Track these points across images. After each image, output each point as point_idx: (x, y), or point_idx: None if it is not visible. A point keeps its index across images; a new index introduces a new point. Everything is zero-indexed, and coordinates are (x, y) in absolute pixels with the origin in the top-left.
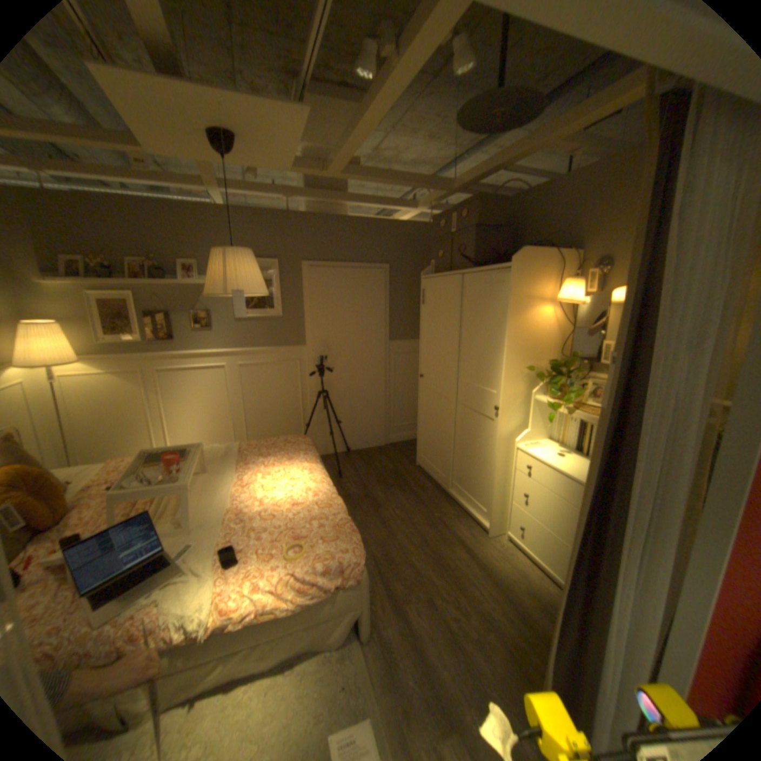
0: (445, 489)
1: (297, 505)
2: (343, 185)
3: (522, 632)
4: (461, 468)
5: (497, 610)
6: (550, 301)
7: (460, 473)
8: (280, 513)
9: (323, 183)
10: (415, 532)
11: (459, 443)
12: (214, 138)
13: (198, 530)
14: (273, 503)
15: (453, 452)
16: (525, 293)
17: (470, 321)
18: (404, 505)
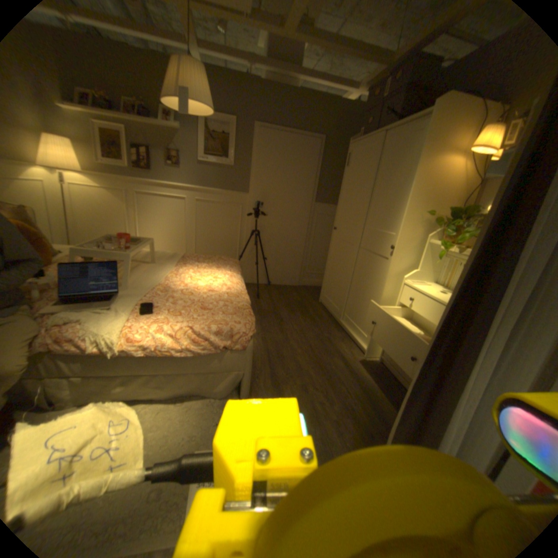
0: (337, 319)
1: (212, 290)
2: (300, 60)
3: (376, 424)
4: (353, 302)
5: (358, 405)
6: (465, 152)
7: (352, 306)
8: (198, 292)
9: (283, 56)
10: (305, 341)
11: (355, 281)
12: None
13: (134, 288)
14: (195, 286)
15: (350, 289)
16: (442, 138)
17: (385, 173)
18: (302, 323)
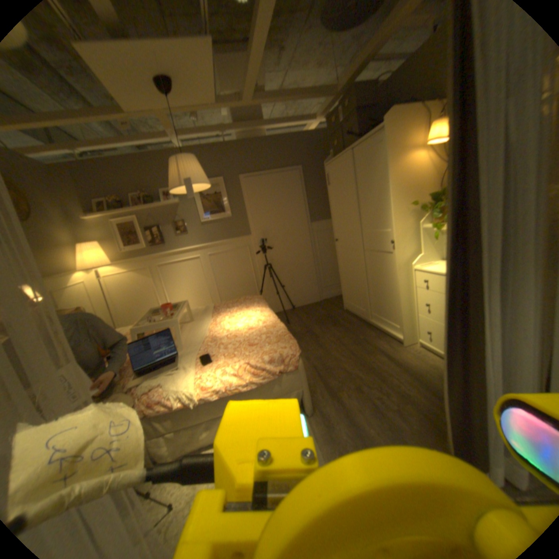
0: (367, 321)
1: (251, 328)
2: (260, 116)
3: (435, 402)
4: (376, 300)
5: (413, 390)
6: (424, 146)
7: (376, 304)
8: (240, 333)
9: (246, 117)
10: (345, 349)
11: (371, 281)
12: (159, 83)
13: (188, 347)
14: (236, 329)
15: (369, 289)
16: (400, 143)
17: (364, 183)
18: (336, 334)
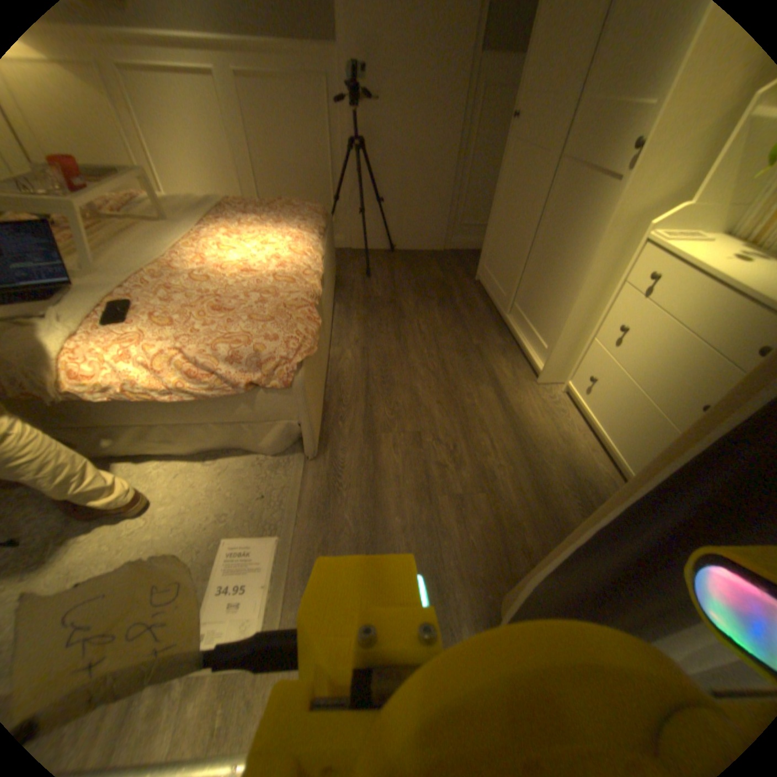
0: (502, 313)
1: (247, 270)
2: None
3: (530, 504)
4: (533, 281)
5: (506, 469)
6: None
7: (530, 290)
8: (219, 275)
9: None
10: (436, 354)
11: (542, 238)
12: None
13: (103, 273)
14: (218, 263)
15: (530, 254)
16: None
17: None
18: (437, 322)
